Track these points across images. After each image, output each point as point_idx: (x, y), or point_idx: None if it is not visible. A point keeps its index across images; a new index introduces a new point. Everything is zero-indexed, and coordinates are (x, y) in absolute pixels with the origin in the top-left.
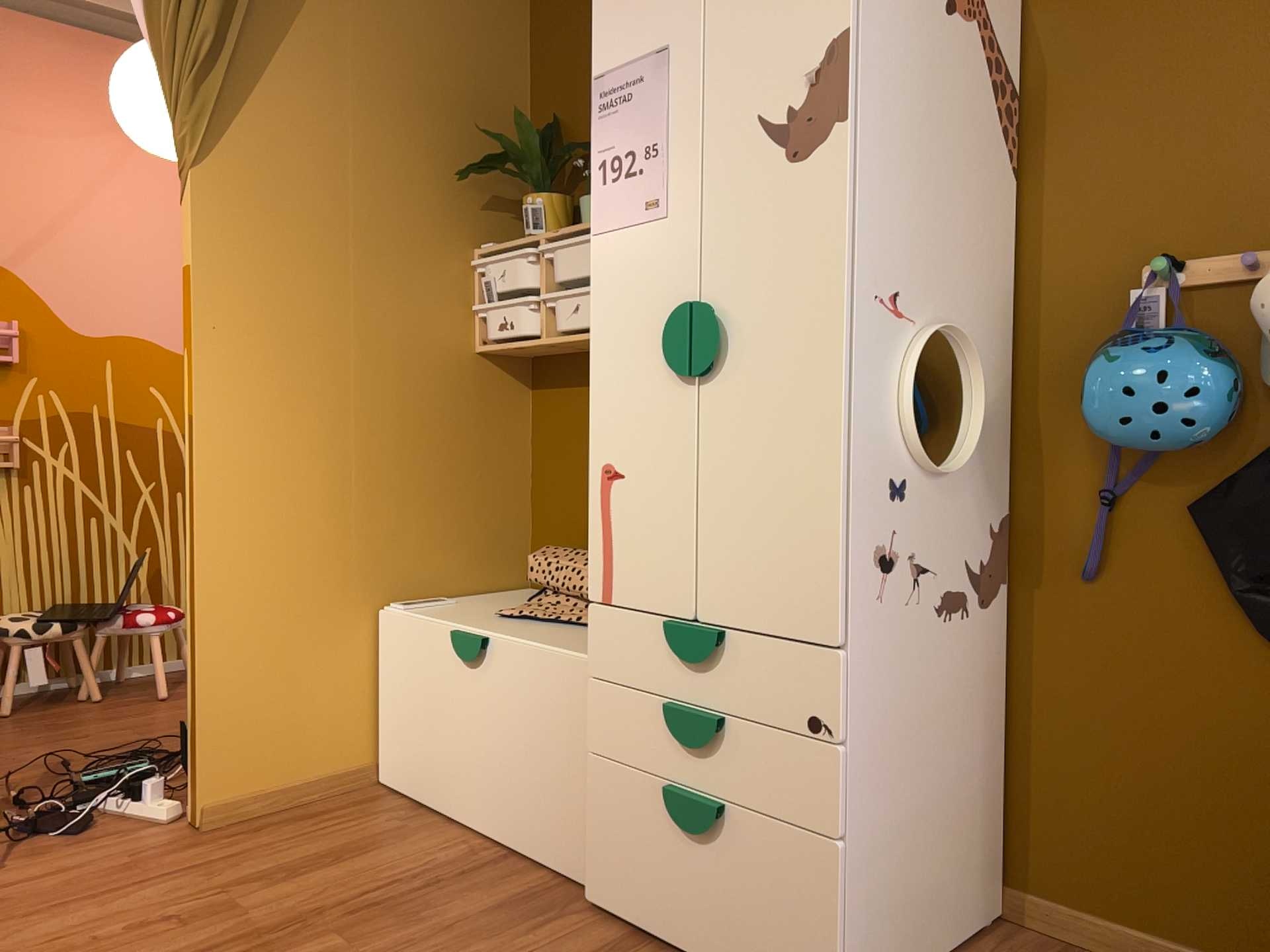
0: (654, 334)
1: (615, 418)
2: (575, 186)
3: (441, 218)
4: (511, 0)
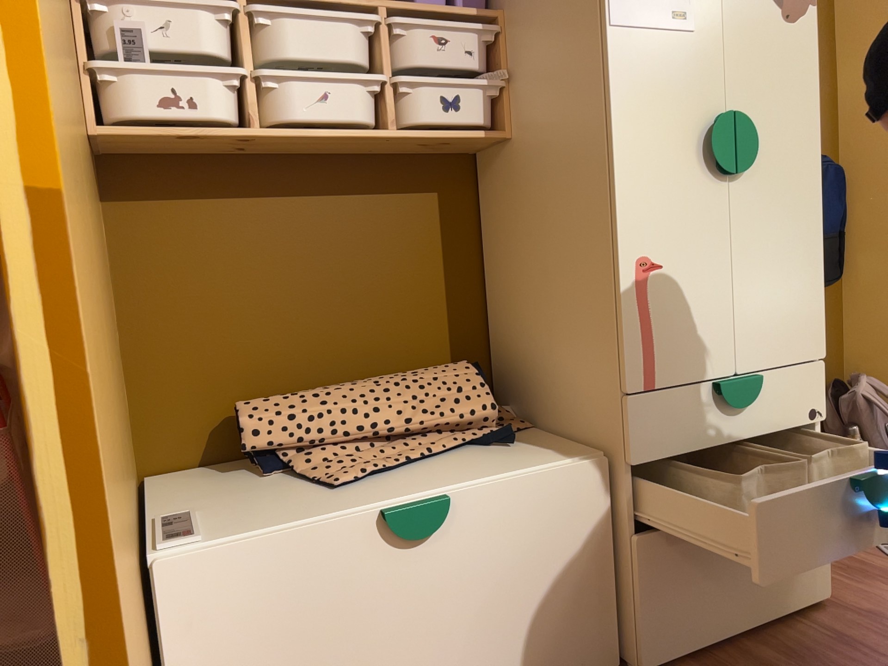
0: (687, 137)
1: (651, 213)
2: None
3: None
4: None
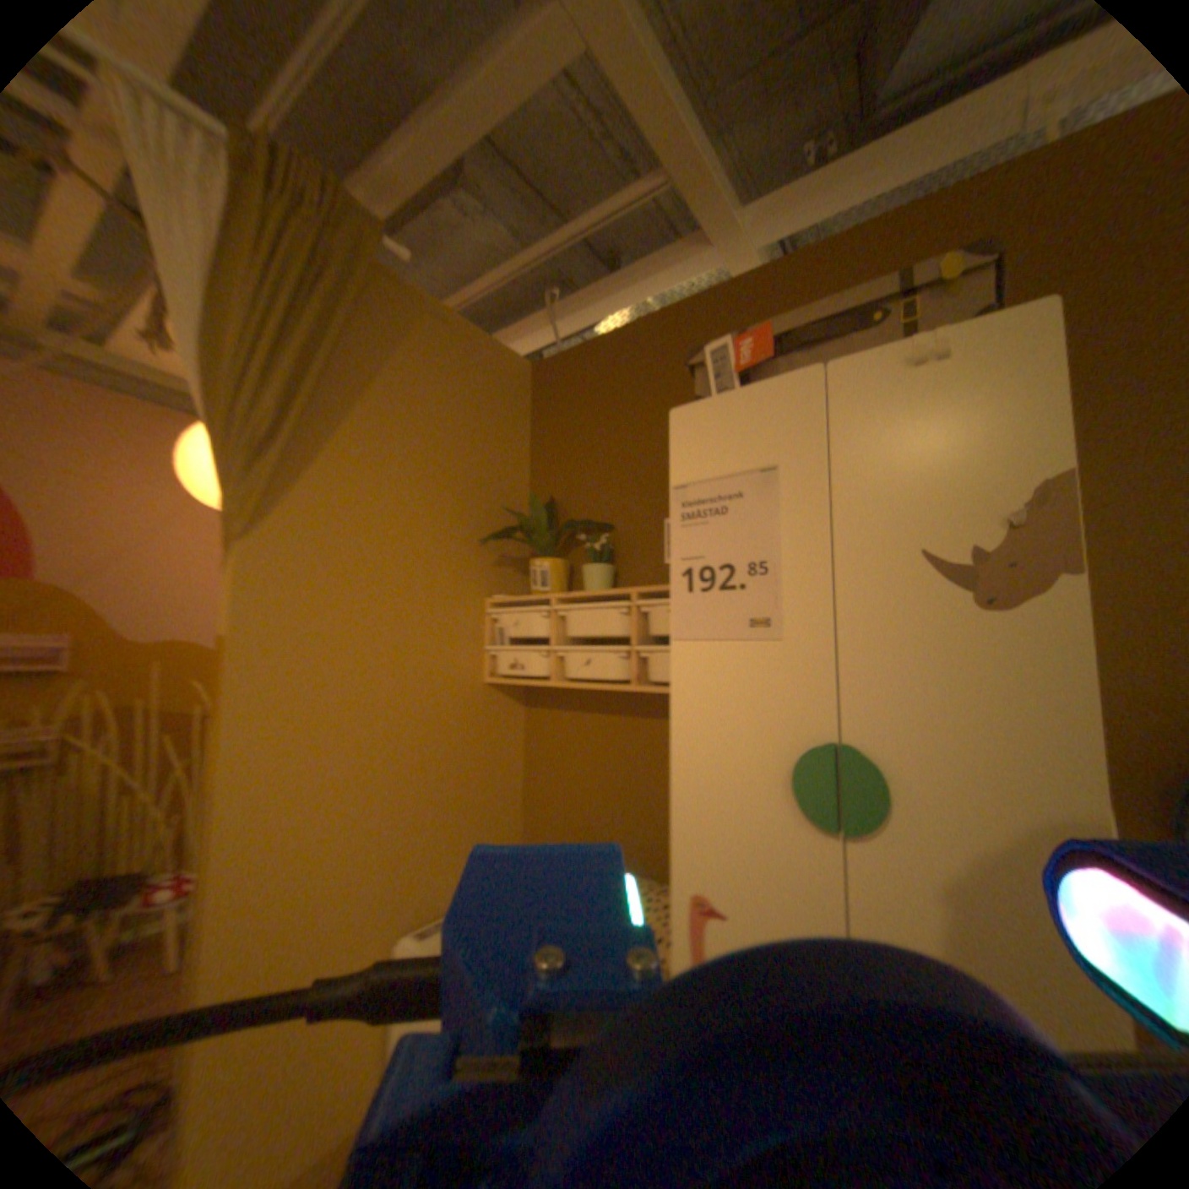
0: (768, 767)
1: (712, 848)
2: (570, 552)
3: (462, 575)
4: (517, 408)
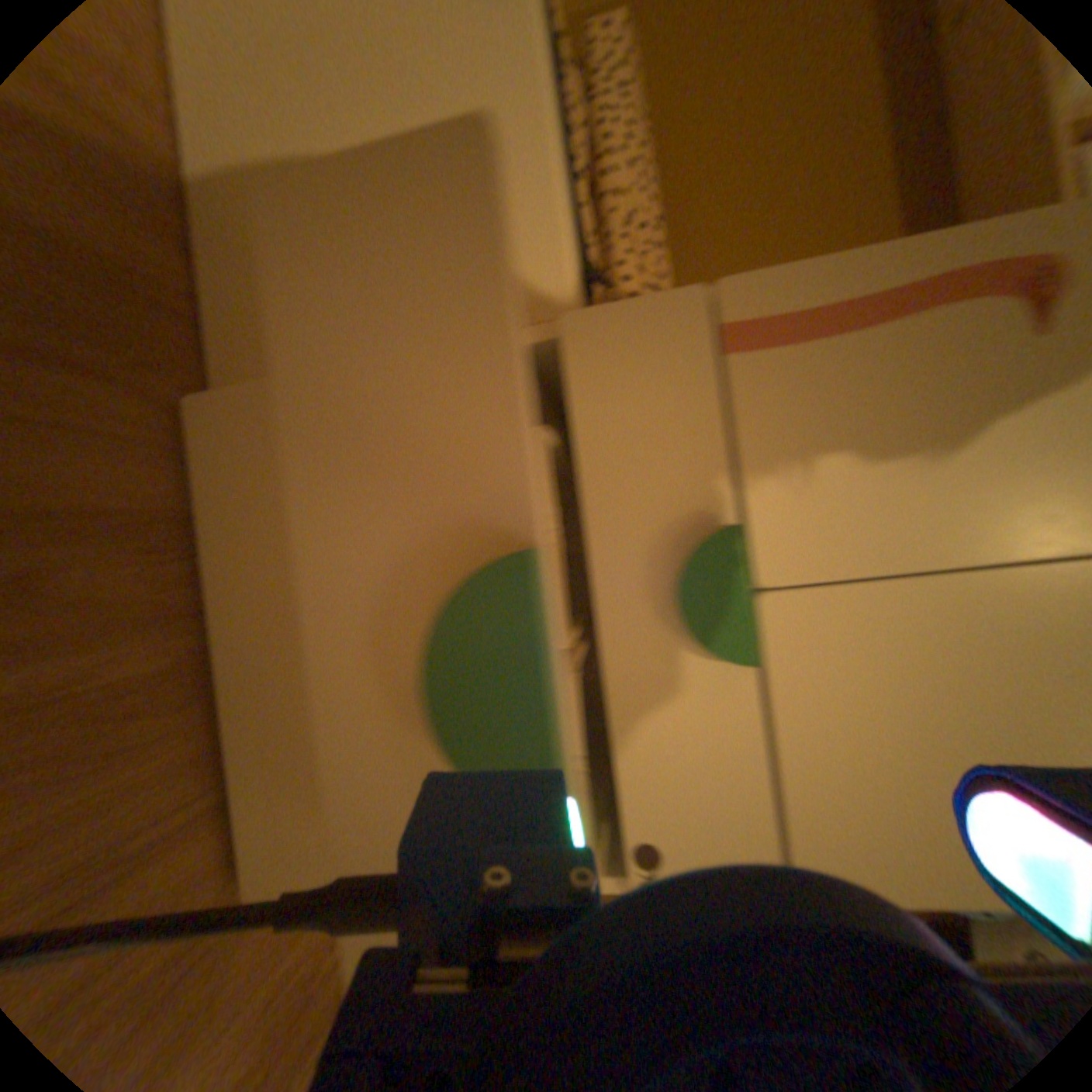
0: None
1: None
2: None
3: None
4: None
